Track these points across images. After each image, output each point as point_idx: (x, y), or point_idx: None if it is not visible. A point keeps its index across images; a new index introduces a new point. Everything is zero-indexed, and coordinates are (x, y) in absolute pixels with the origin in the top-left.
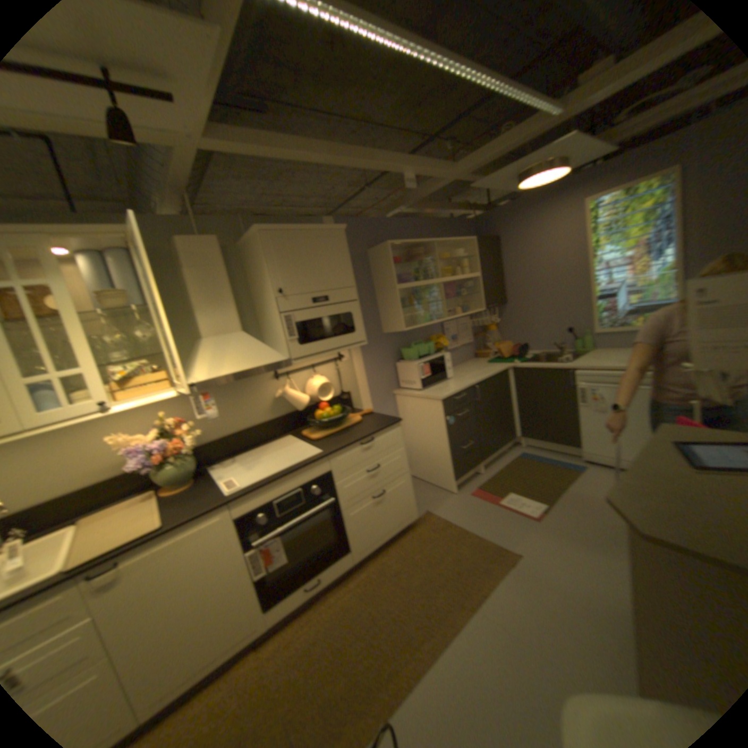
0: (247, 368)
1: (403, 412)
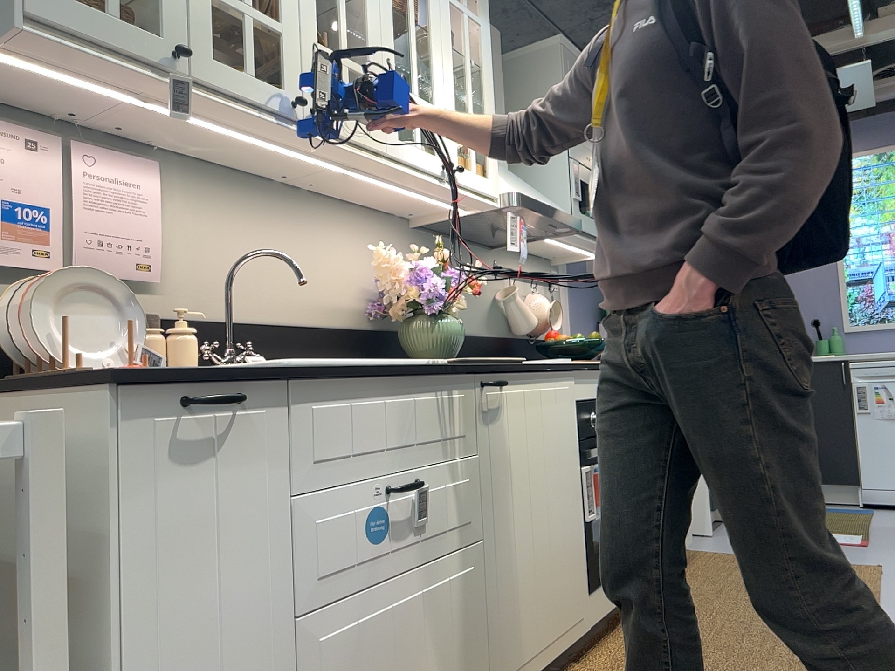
0: (550, 205)
1: None
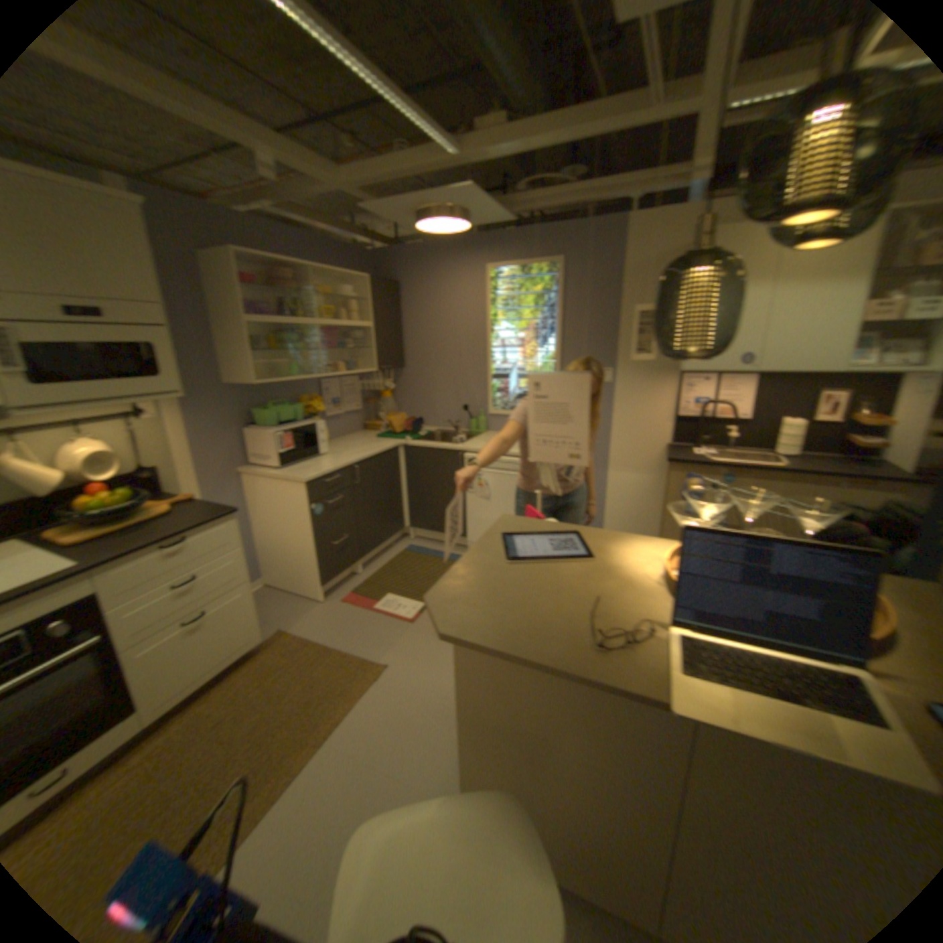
0: None
1: (254, 497)
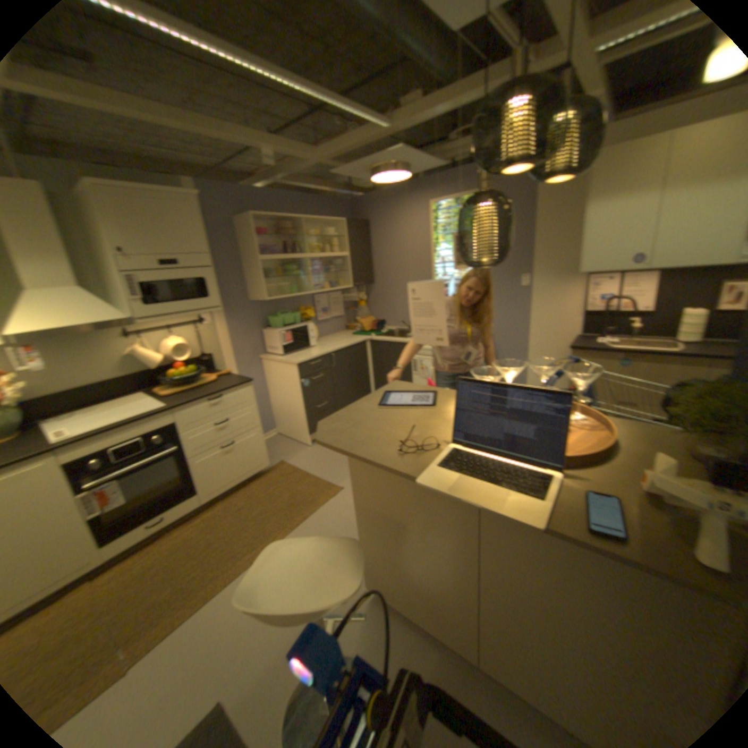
0: (74, 323)
1: (267, 375)
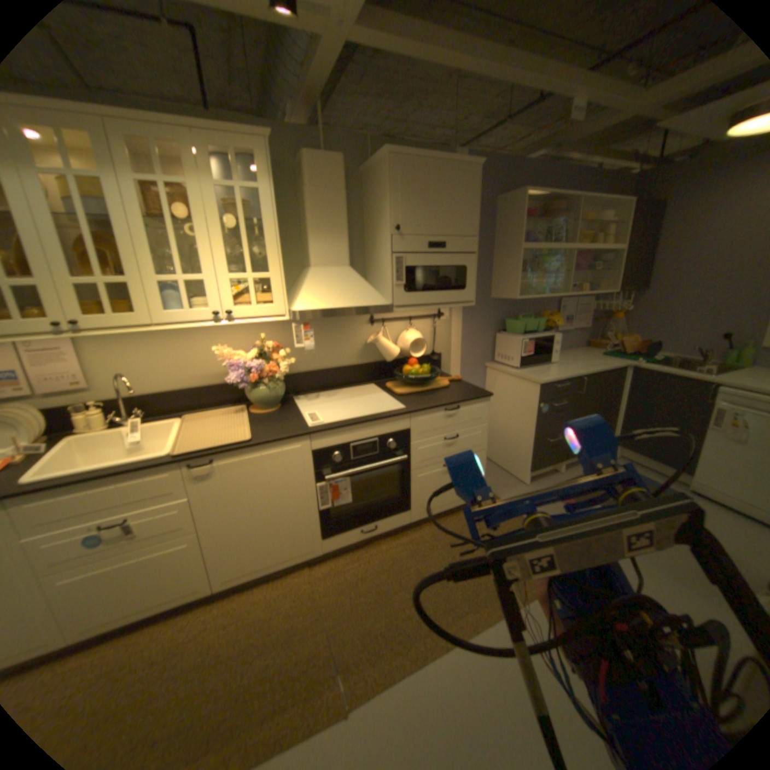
0: (348, 305)
1: (491, 387)
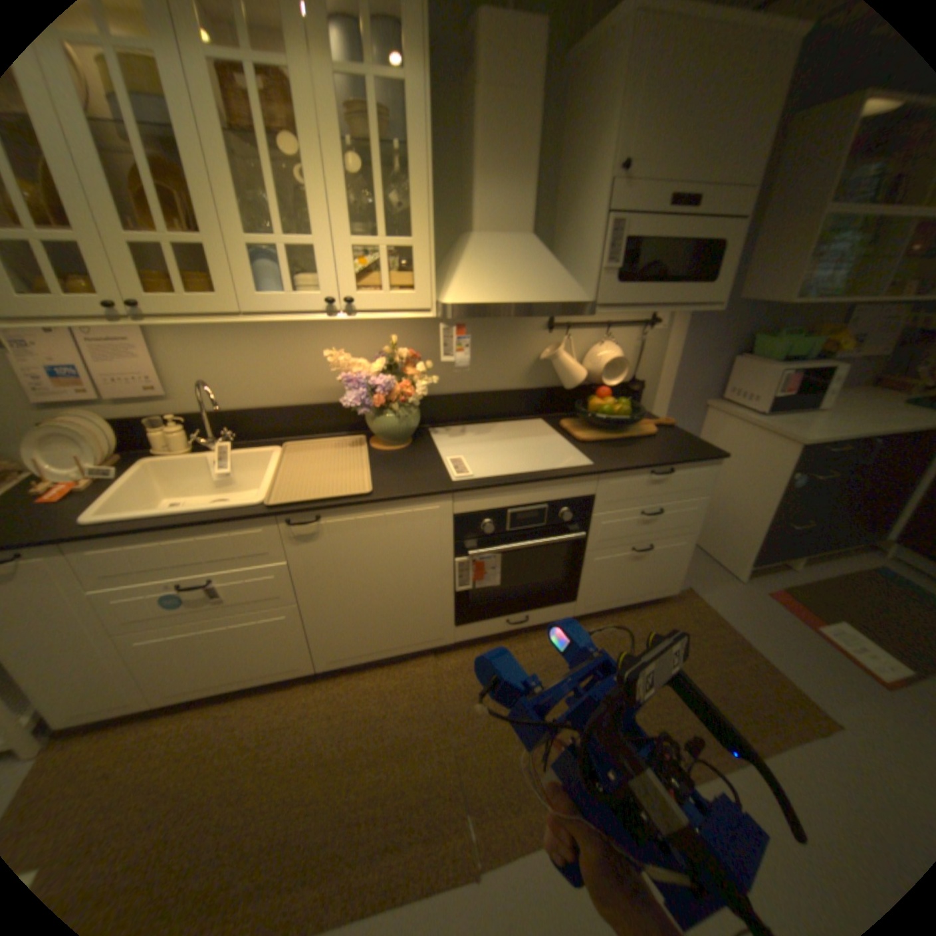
0: (528, 297)
1: (711, 436)
